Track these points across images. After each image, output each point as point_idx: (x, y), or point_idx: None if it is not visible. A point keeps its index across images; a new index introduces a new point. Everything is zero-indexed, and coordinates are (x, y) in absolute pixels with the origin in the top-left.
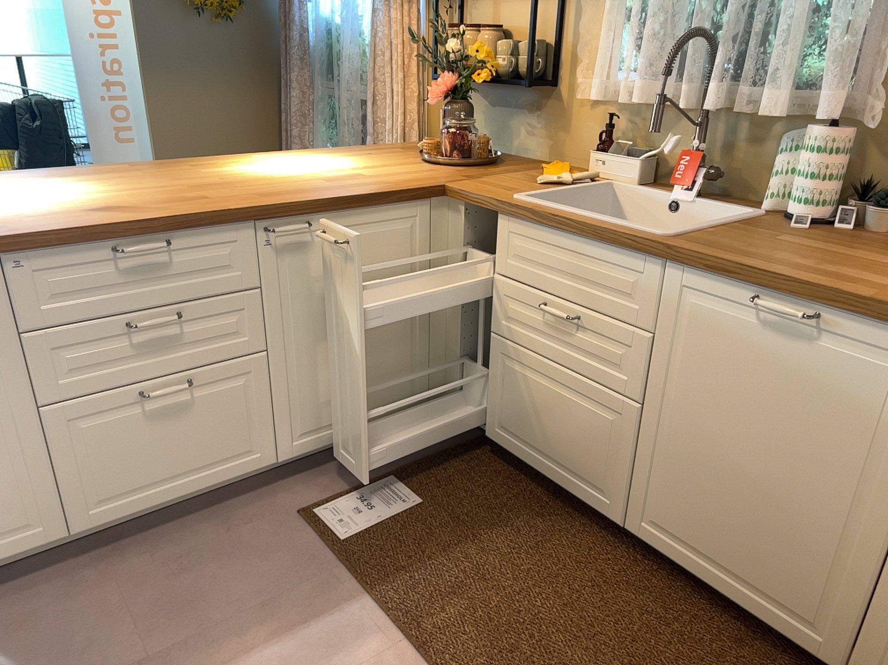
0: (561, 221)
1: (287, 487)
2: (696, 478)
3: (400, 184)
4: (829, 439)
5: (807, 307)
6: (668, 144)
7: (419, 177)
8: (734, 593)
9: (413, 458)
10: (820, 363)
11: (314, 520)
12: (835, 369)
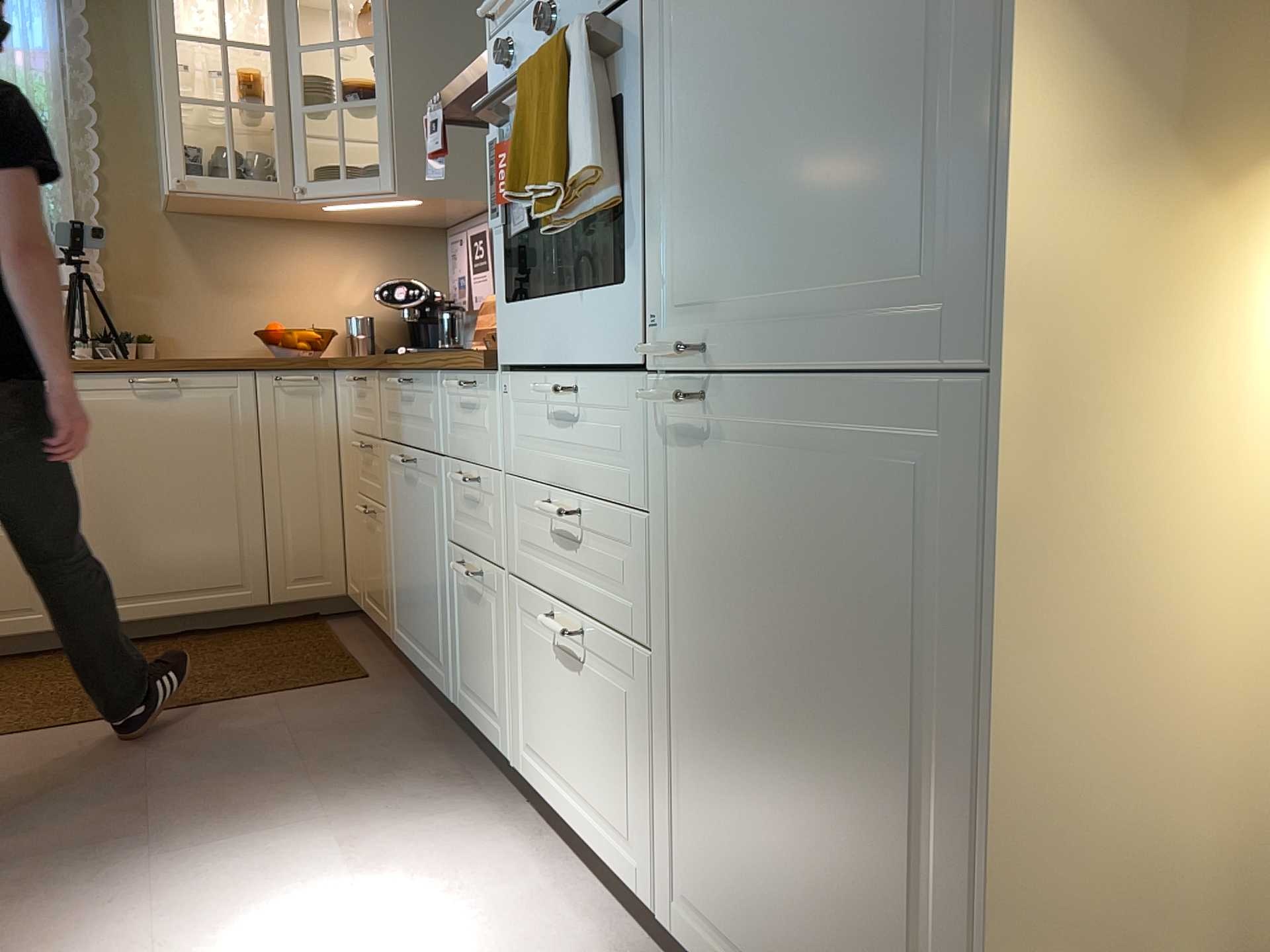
0: None
1: None
2: (124, 536)
3: None
4: (208, 453)
5: (167, 376)
6: None
7: None
8: (183, 606)
9: None
10: (186, 408)
11: None
12: (196, 408)
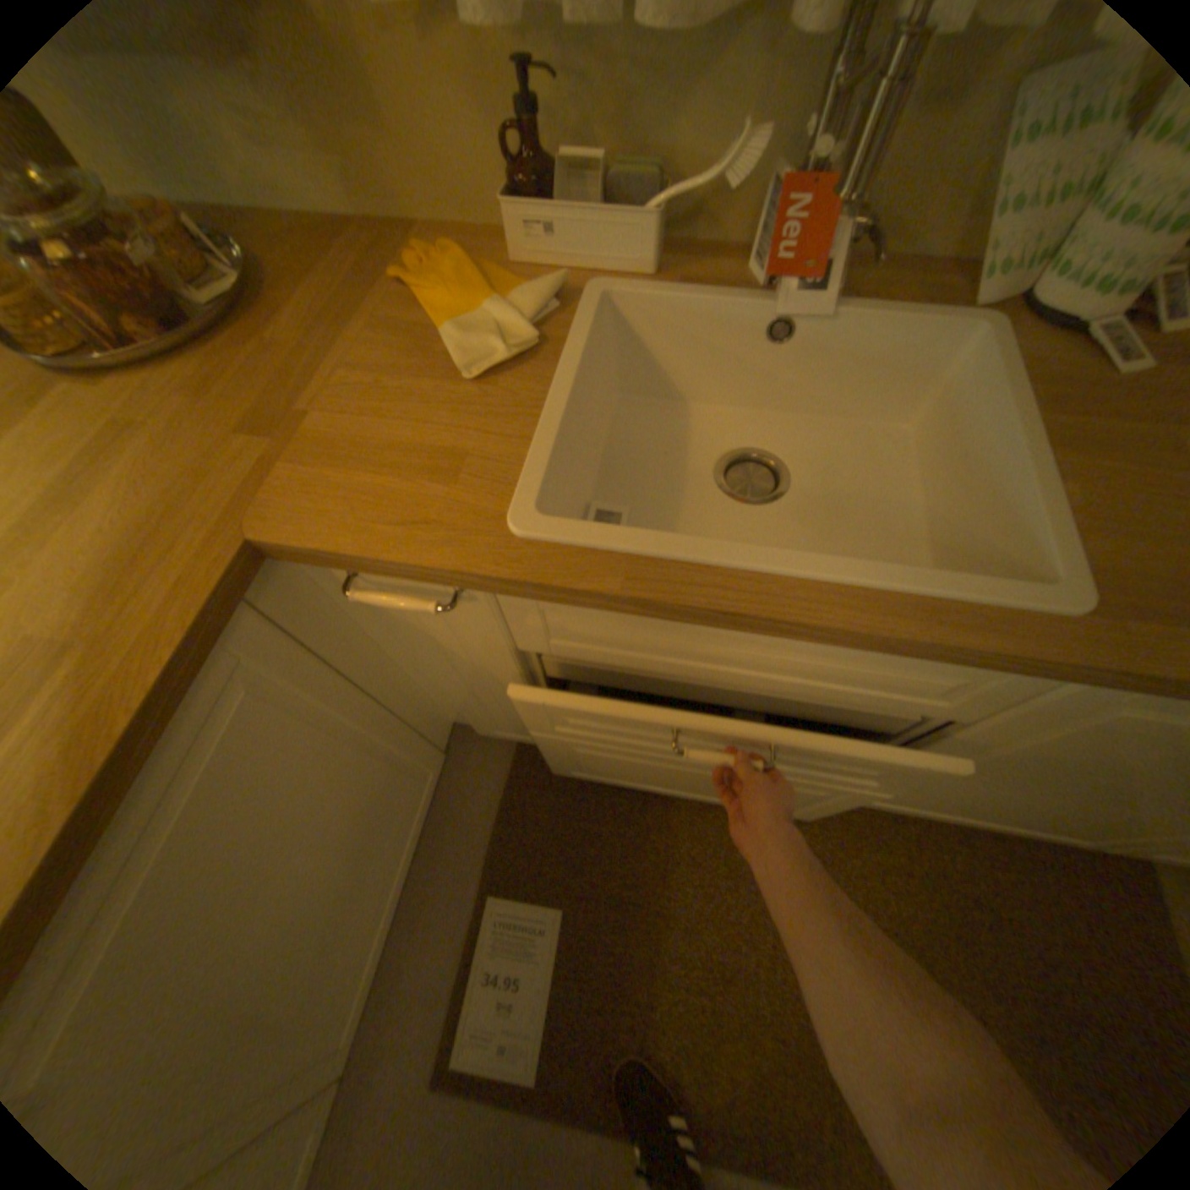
0: (755, 619)
1: (371, 1055)
2: (974, 796)
3: (106, 637)
4: None
5: None
6: (749, 150)
7: (118, 513)
8: (978, 827)
9: (481, 833)
10: None
11: (467, 1084)
12: None
